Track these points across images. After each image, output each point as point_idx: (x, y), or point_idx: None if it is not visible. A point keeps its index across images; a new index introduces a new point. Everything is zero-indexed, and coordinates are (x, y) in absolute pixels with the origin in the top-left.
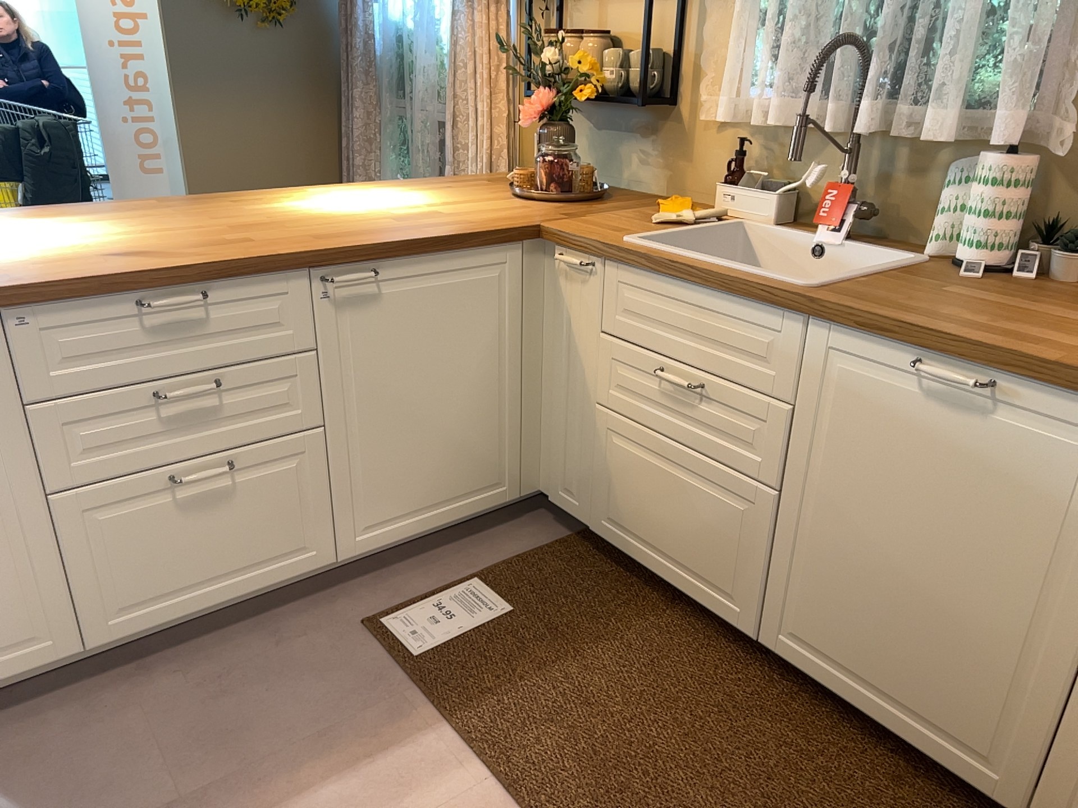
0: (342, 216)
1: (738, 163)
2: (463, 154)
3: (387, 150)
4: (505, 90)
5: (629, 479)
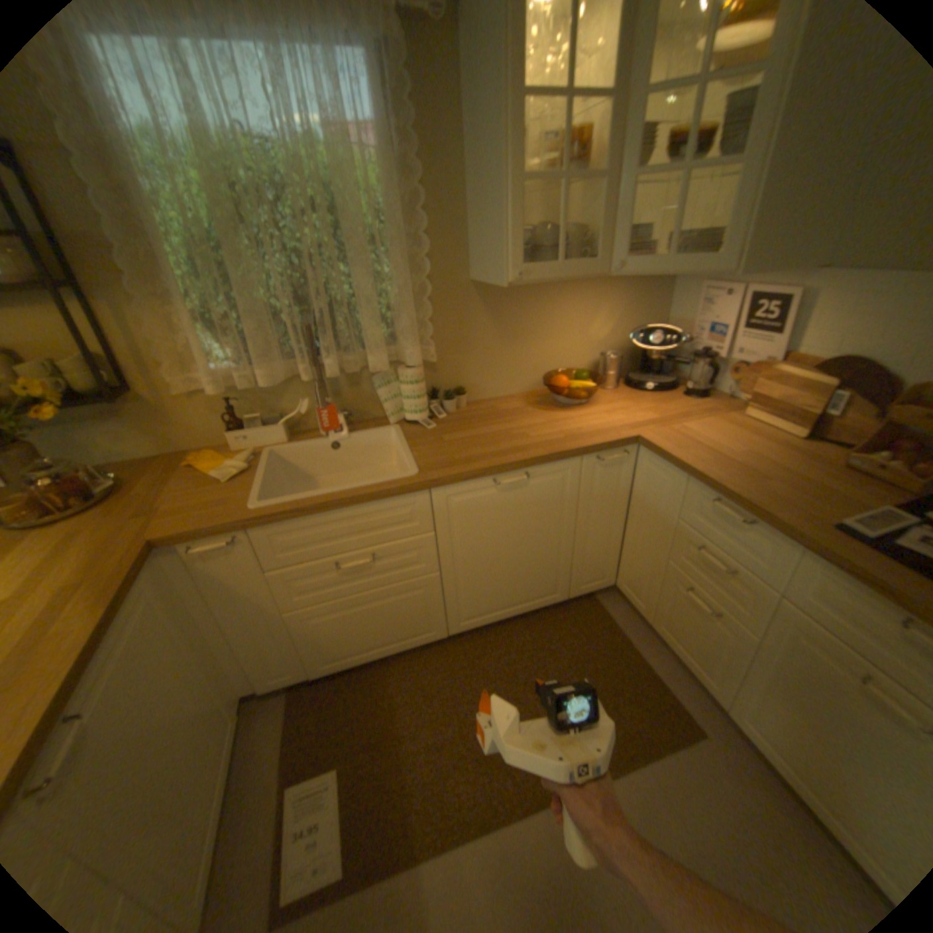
0: None
1: (232, 413)
2: None
3: None
4: None
5: (334, 633)
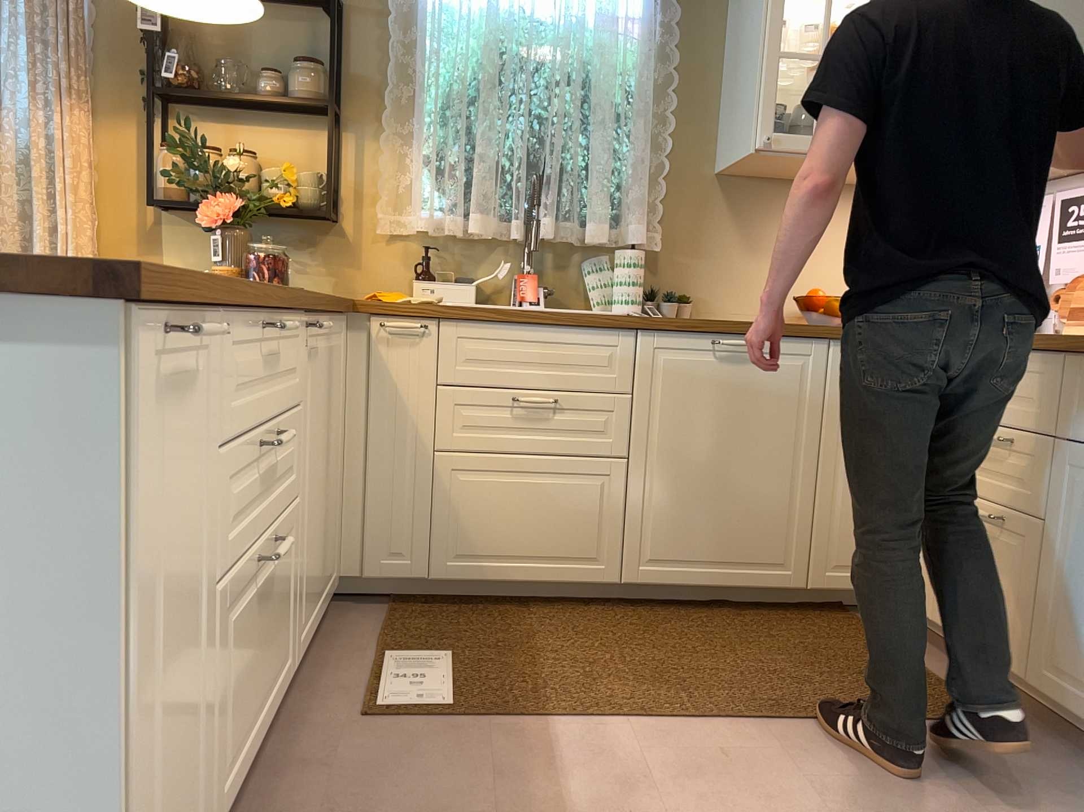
0: None
1: (427, 264)
2: None
3: None
4: (96, 200)
5: (480, 509)
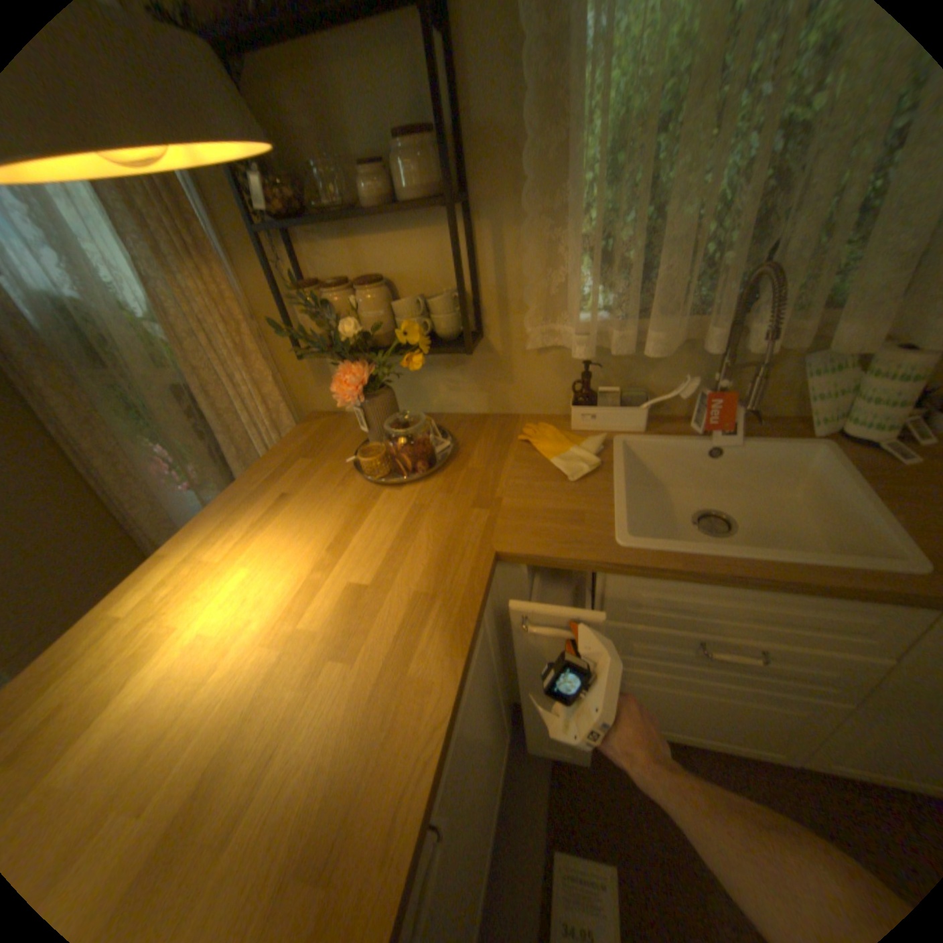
0: (250, 698)
1: (586, 381)
2: (228, 416)
3: (115, 423)
4: (256, 349)
5: (648, 703)
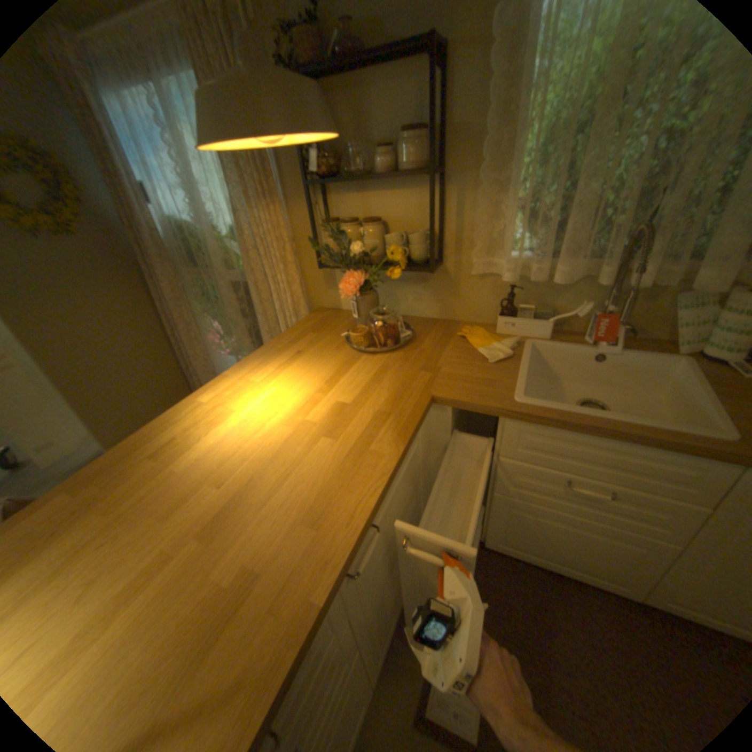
0: (278, 448)
1: (511, 299)
2: (267, 304)
3: (196, 303)
4: (293, 261)
5: (528, 531)
